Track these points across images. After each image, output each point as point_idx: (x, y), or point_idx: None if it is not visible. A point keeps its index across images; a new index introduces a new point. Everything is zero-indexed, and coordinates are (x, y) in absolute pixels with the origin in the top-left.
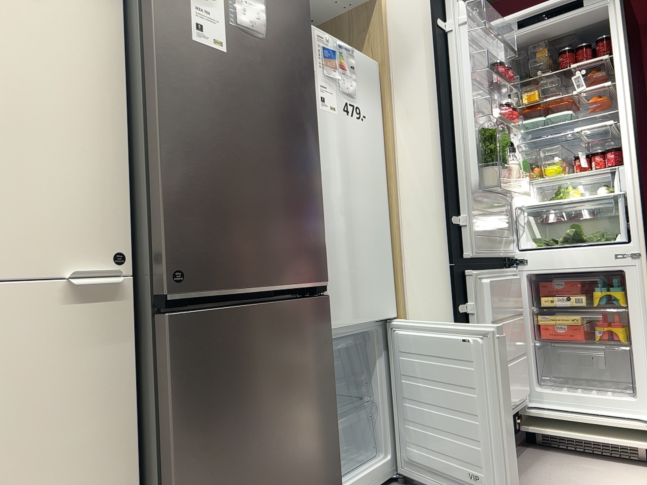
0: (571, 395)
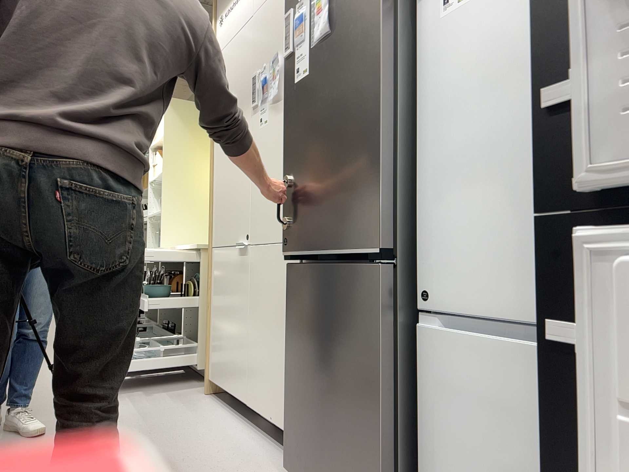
0: None
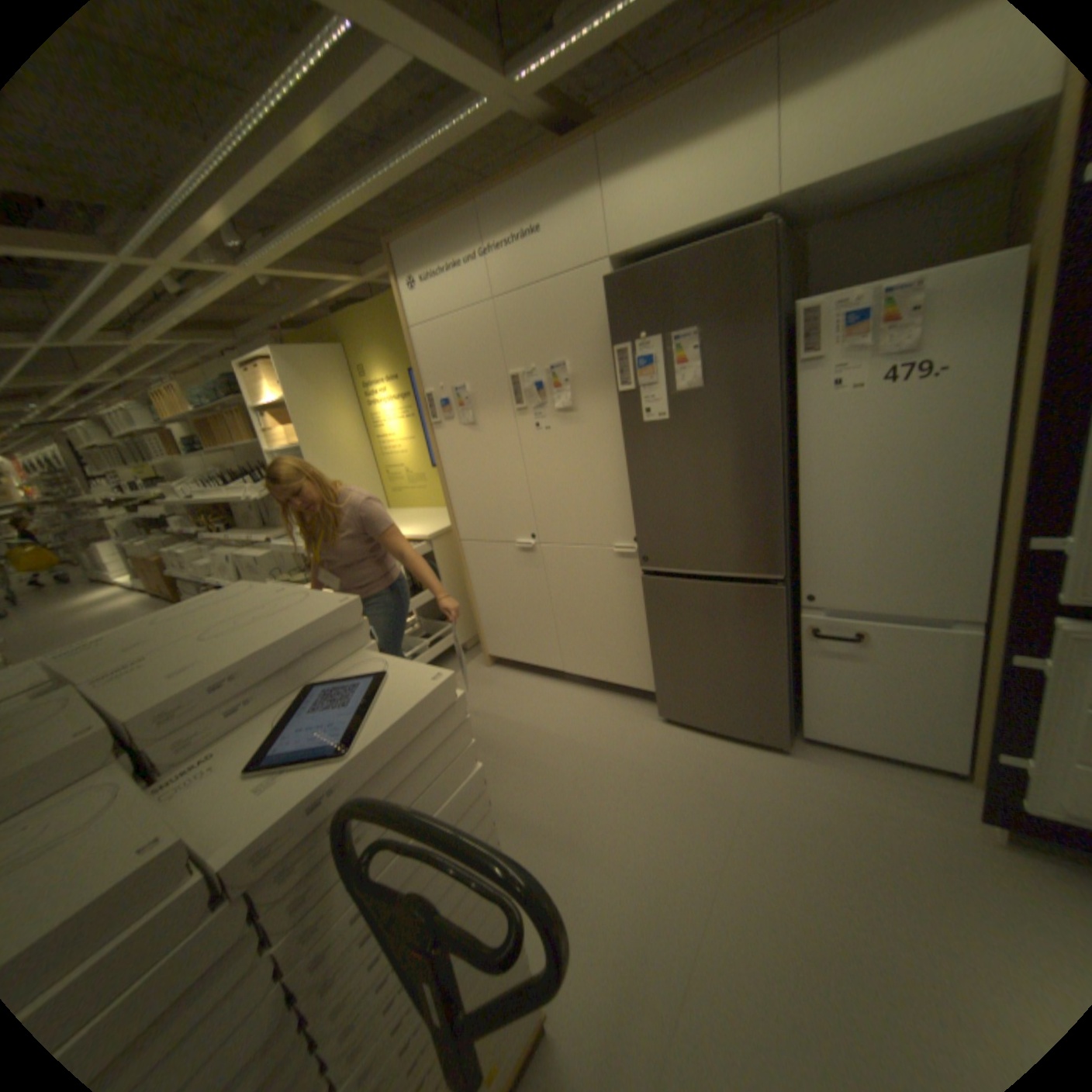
0: None
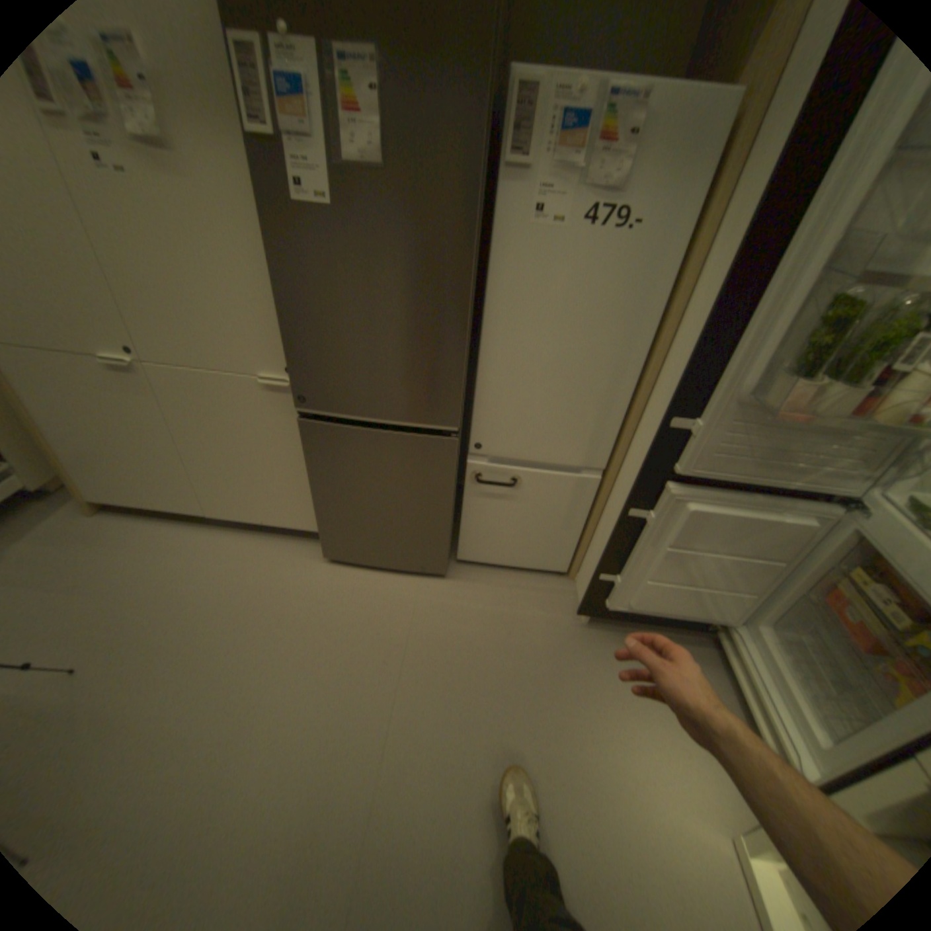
0: (781, 669)
